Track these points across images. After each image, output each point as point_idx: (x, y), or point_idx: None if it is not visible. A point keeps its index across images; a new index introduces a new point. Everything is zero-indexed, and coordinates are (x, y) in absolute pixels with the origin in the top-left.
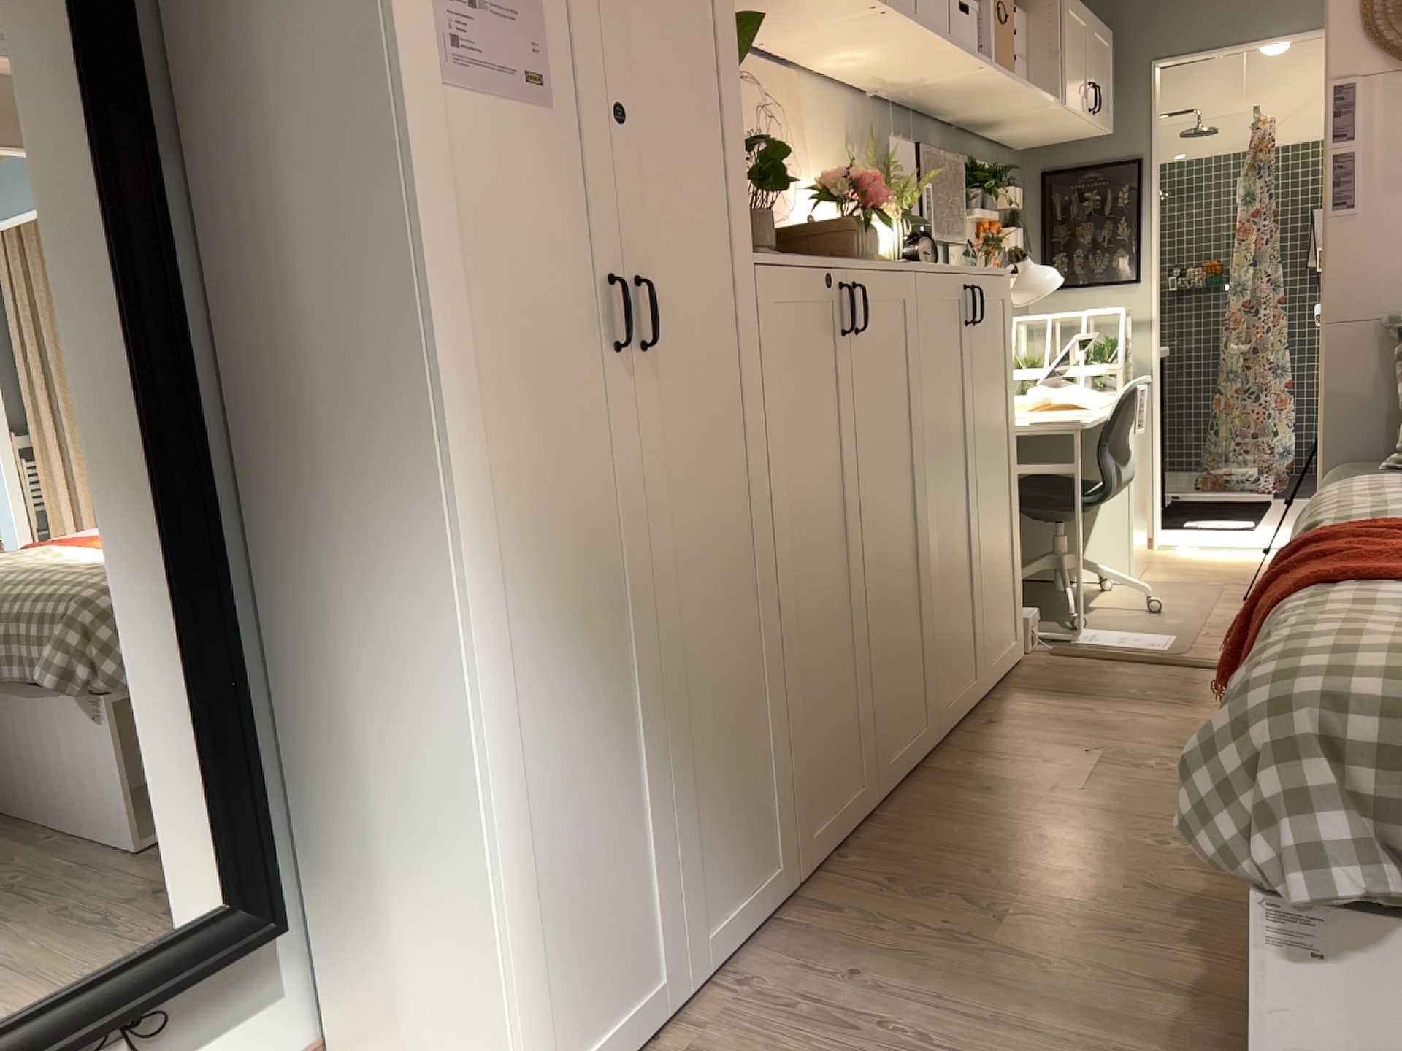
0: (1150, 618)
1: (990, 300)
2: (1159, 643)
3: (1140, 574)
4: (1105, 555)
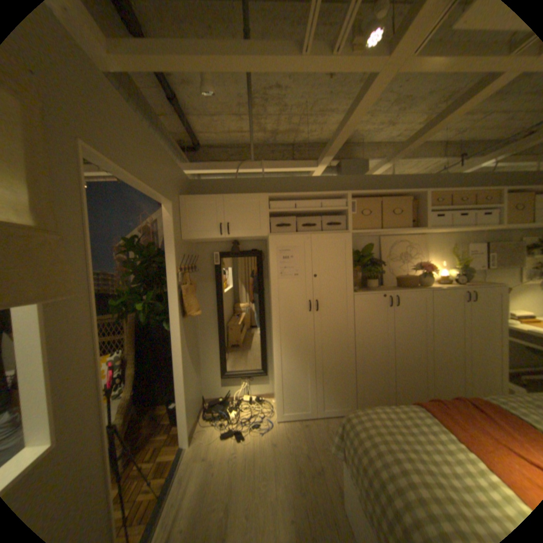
0: None
1: (489, 295)
2: None
3: None
4: None
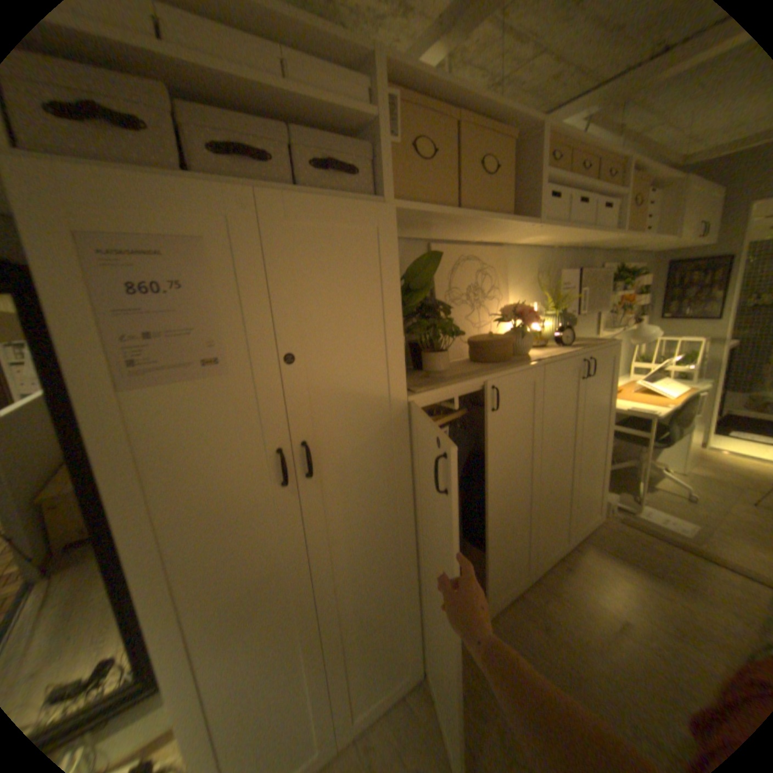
0: (688, 507)
1: (603, 360)
2: (687, 531)
3: (691, 470)
4: (670, 459)
